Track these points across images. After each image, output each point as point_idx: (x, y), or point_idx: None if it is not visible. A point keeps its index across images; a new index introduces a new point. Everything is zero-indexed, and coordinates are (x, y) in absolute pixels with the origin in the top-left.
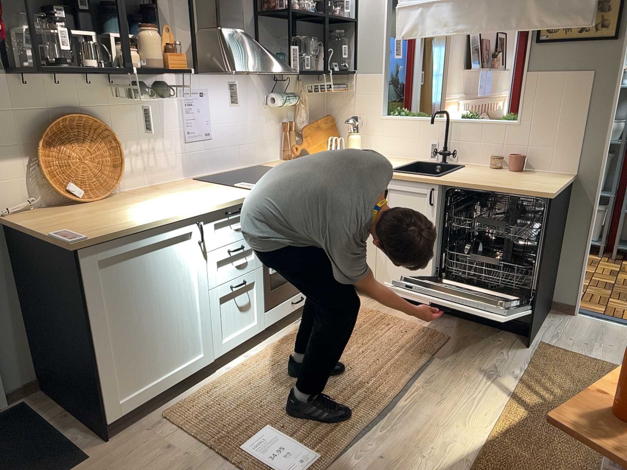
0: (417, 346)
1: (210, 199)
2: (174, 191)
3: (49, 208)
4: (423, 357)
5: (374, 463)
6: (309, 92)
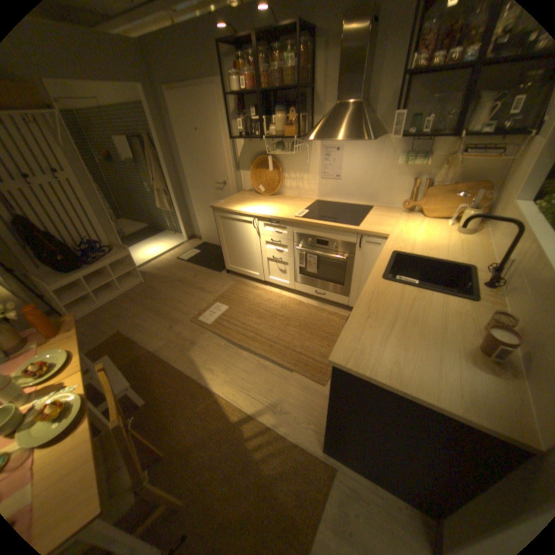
0: (303, 362)
1: (272, 211)
2: (289, 202)
3: (255, 192)
4: (290, 364)
5: (205, 342)
6: (469, 152)
